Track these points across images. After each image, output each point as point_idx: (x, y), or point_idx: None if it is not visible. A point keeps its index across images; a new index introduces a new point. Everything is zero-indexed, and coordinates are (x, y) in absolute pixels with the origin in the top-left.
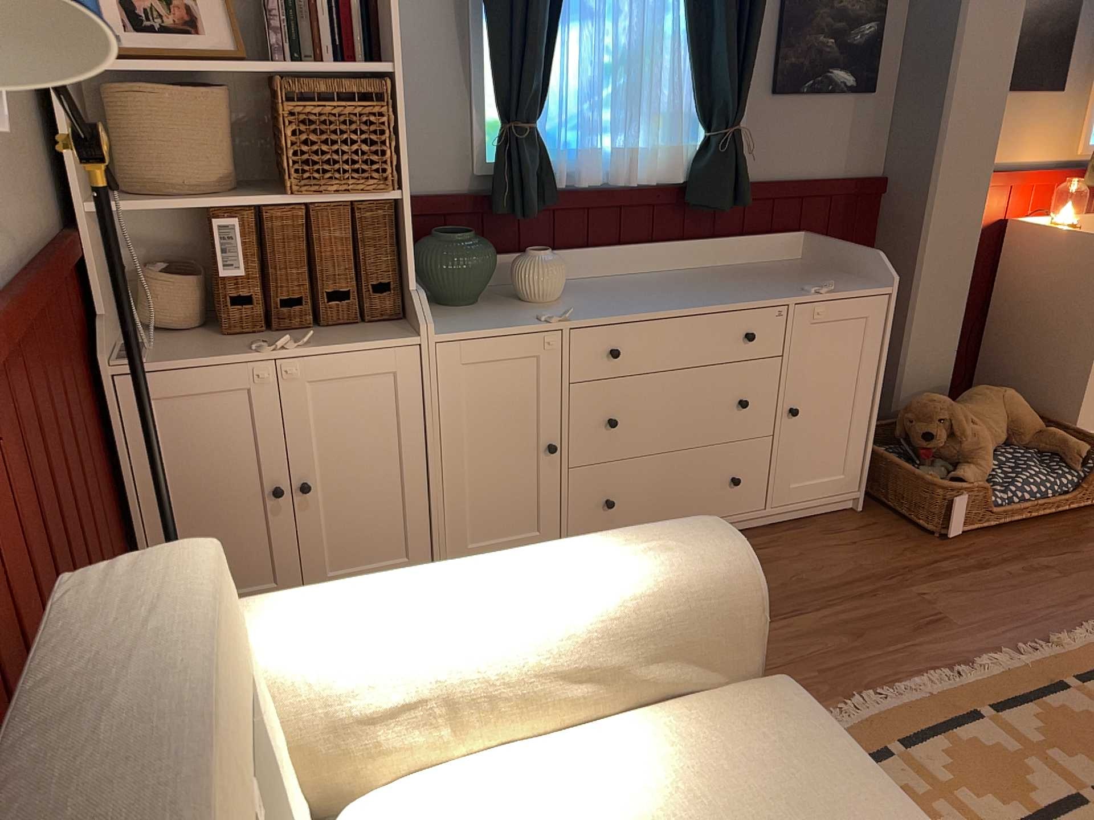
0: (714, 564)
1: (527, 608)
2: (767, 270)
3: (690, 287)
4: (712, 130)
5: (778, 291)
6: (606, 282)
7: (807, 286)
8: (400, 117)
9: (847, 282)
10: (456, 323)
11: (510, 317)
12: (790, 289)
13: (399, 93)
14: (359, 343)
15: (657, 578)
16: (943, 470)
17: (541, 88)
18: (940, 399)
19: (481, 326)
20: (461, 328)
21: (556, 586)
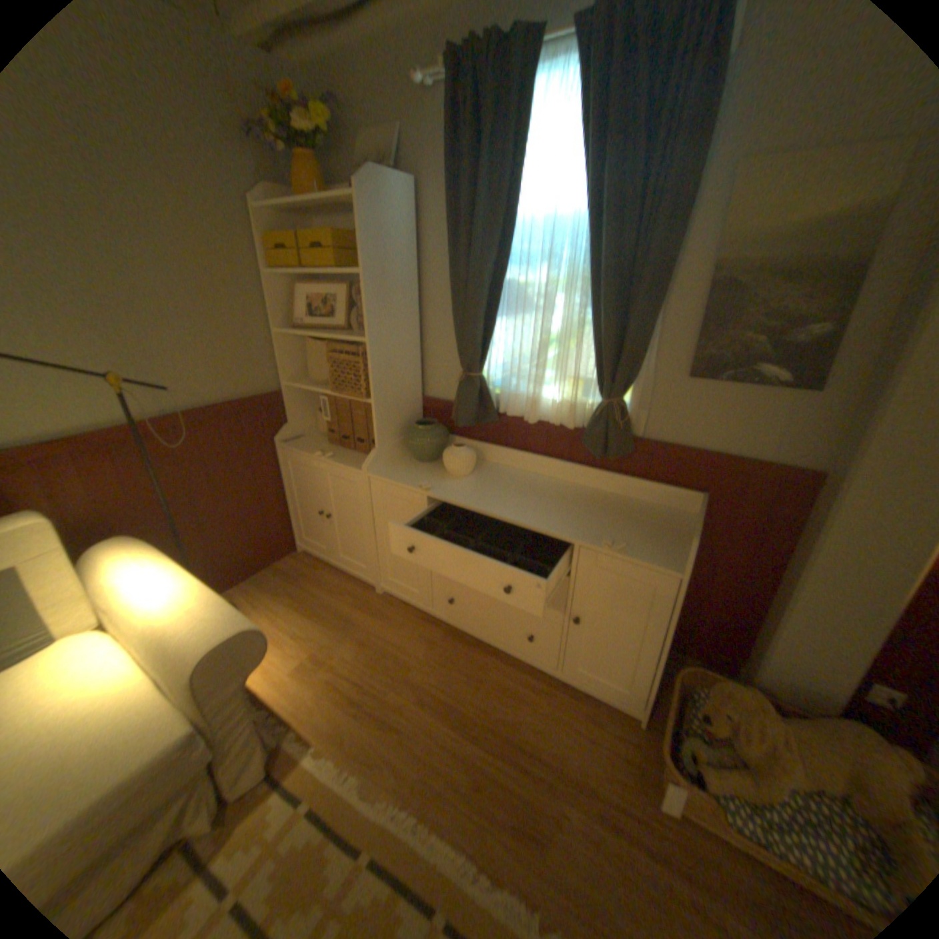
0: (189, 649)
1: (141, 607)
2: (640, 511)
3: (549, 500)
4: (603, 397)
5: (587, 530)
6: (519, 476)
7: (610, 537)
8: (371, 364)
9: (659, 550)
10: (393, 470)
11: (418, 476)
12: (598, 533)
13: (370, 352)
14: (347, 464)
15: (172, 634)
16: (721, 759)
17: (478, 353)
18: (746, 699)
19: (395, 476)
20: (387, 474)
21: (156, 607)
